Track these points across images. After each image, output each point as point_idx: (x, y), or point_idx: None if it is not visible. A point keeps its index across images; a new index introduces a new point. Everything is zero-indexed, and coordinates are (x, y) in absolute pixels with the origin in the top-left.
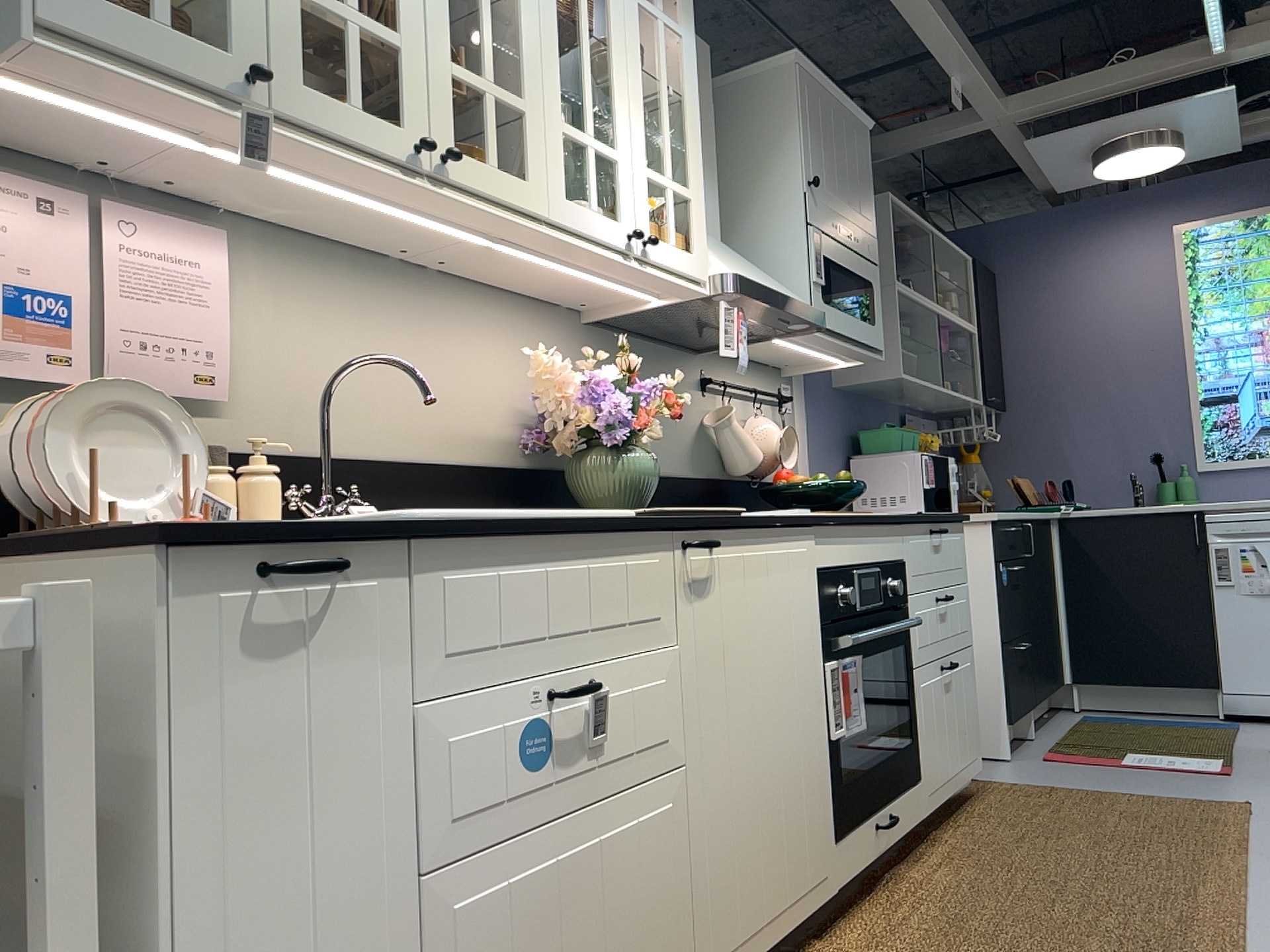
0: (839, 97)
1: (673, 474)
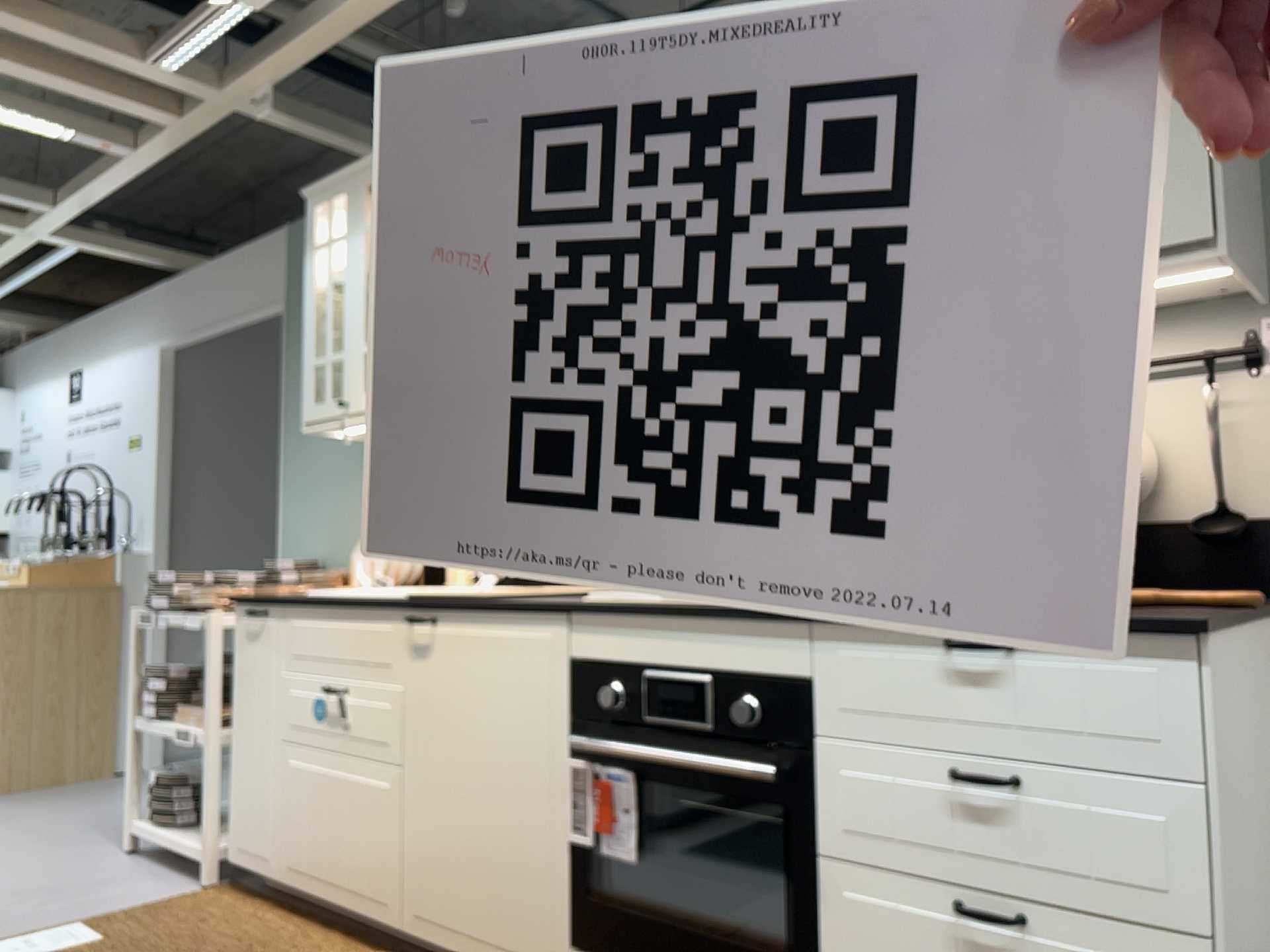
0: None
1: None
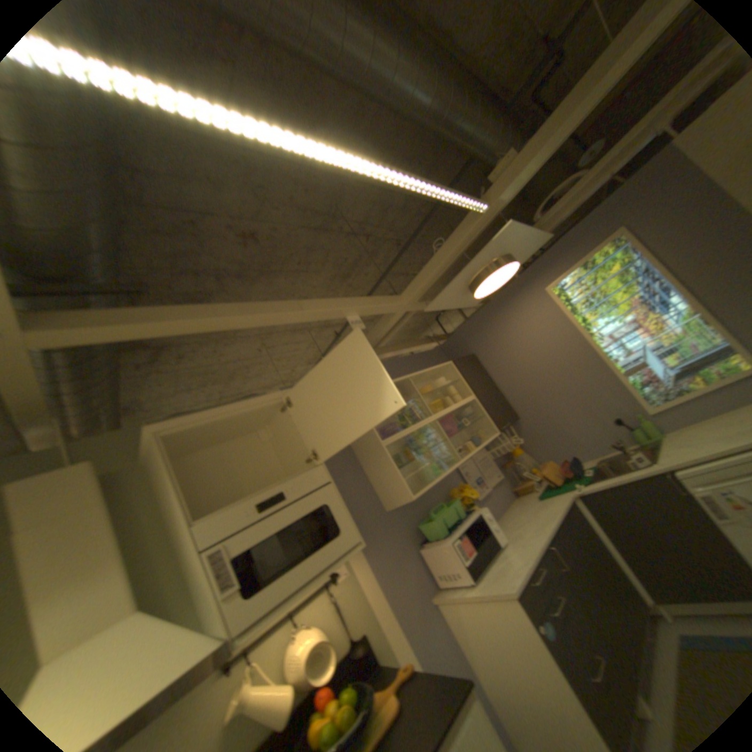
0: (232, 408)
1: None
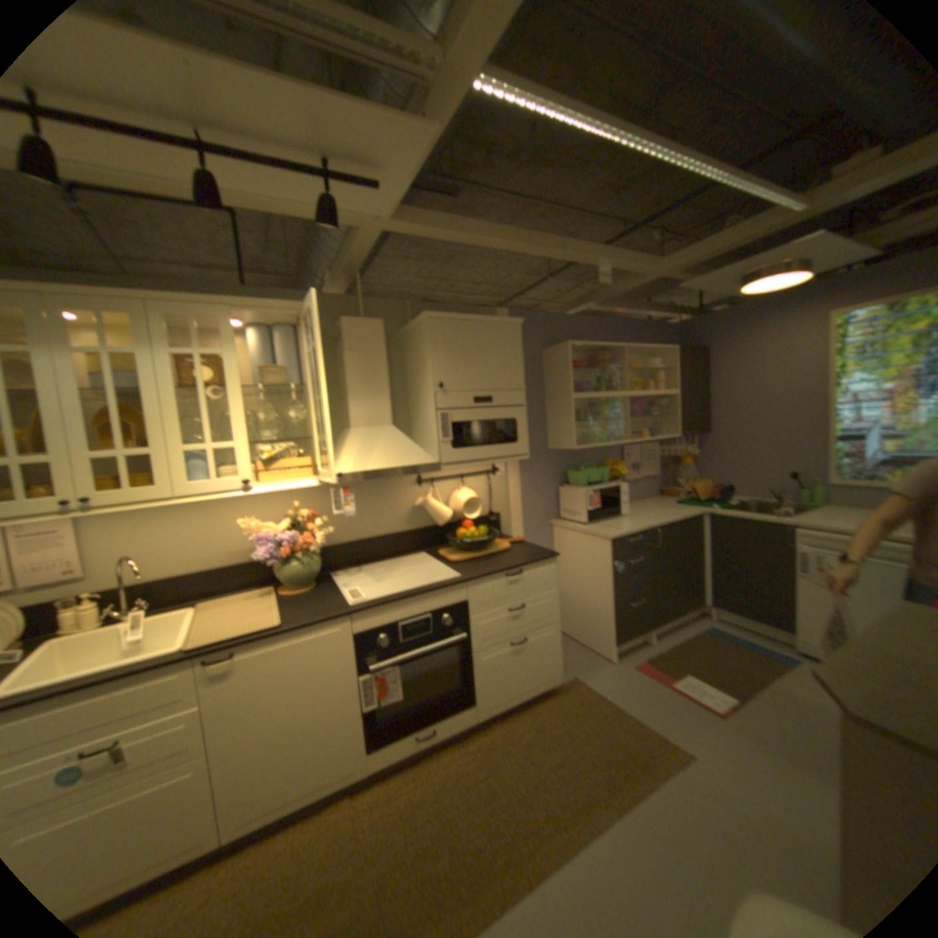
0: (477, 318)
1: (388, 532)
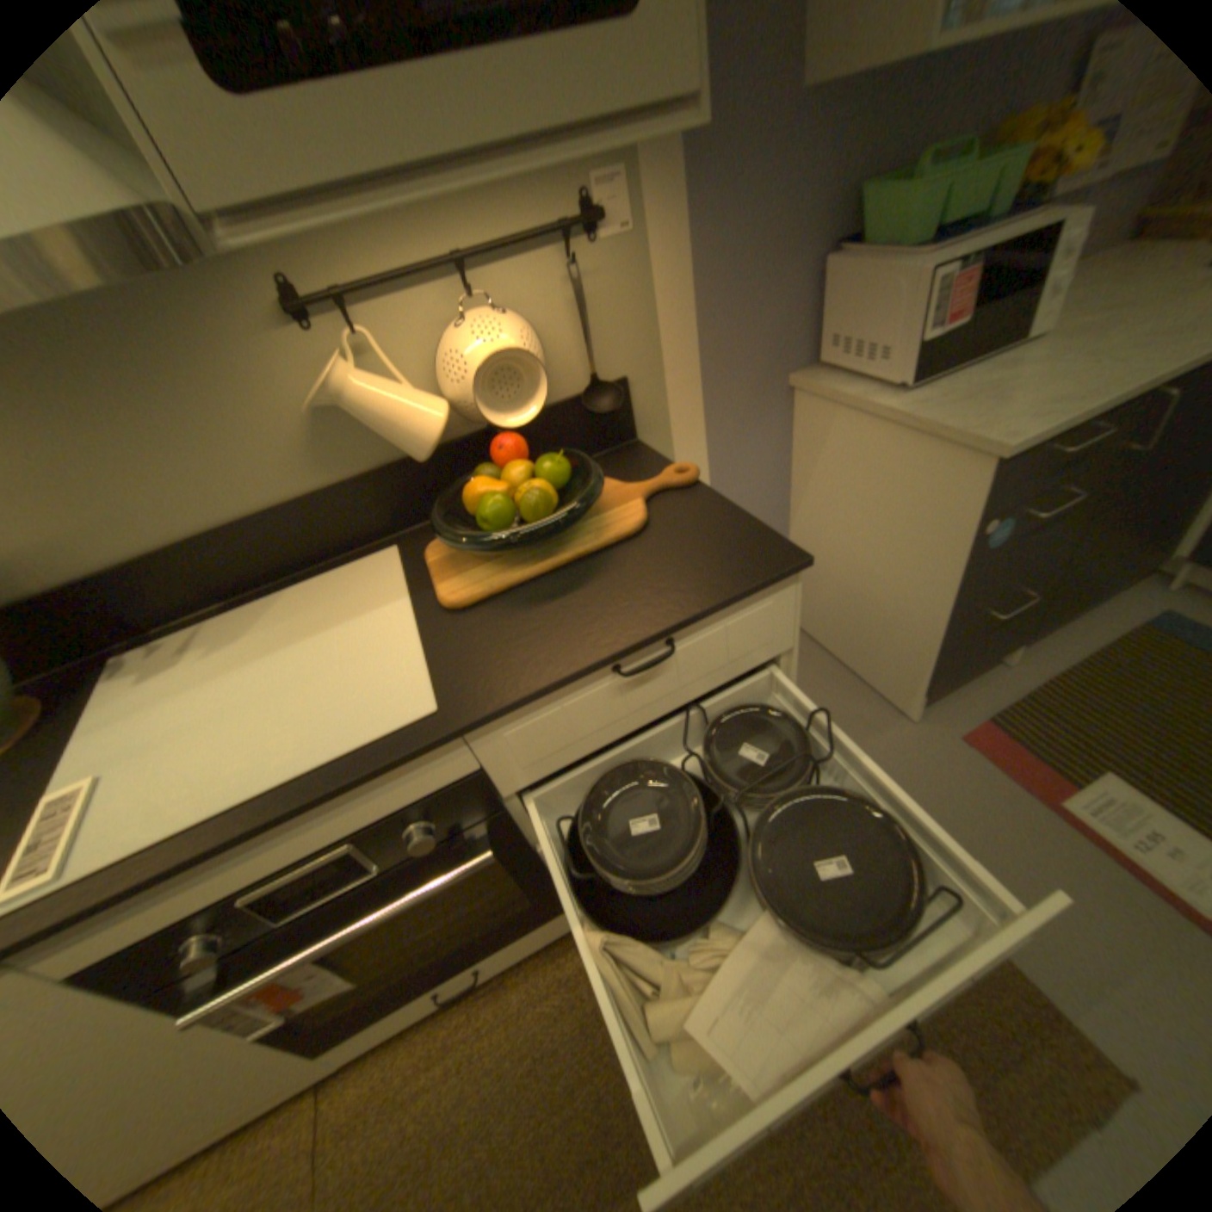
0: None
1: (262, 507)
